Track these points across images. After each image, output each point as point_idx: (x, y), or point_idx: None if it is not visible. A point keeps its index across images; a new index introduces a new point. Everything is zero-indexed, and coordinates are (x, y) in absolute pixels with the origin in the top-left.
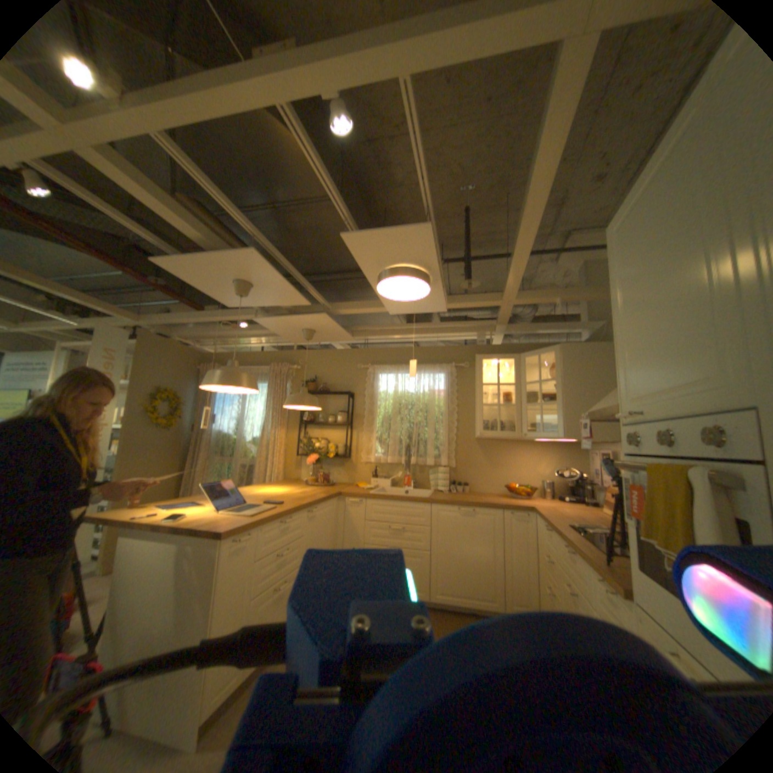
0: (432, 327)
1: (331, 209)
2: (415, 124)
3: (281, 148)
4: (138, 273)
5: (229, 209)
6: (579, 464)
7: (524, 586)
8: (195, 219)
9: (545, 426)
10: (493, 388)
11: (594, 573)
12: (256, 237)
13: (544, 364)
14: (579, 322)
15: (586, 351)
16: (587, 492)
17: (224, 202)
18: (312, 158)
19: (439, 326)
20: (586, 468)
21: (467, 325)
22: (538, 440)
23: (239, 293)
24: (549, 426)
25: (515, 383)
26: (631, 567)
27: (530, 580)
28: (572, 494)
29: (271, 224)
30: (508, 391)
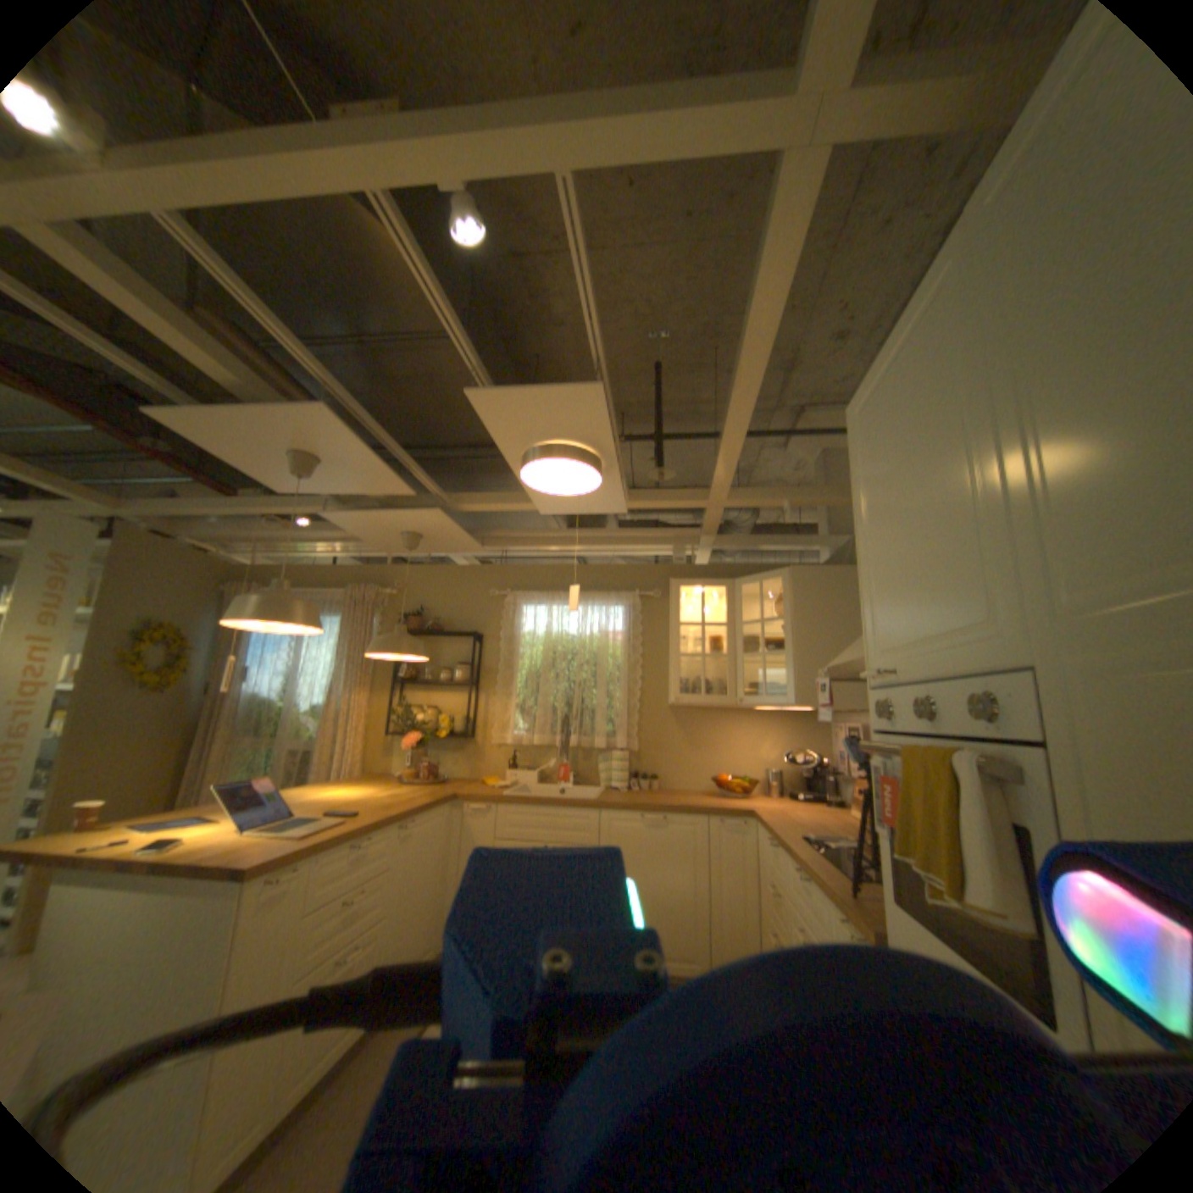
0: (606, 535)
1: (452, 351)
2: (579, 241)
3: (375, 255)
4: (121, 430)
5: (284, 341)
6: (818, 744)
7: (738, 934)
8: (226, 352)
9: (770, 687)
10: (695, 630)
11: (835, 910)
12: (329, 387)
13: (768, 596)
14: (816, 536)
15: (826, 578)
16: (829, 786)
17: (275, 330)
18: (422, 275)
19: (615, 534)
20: (827, 750)
21: (658, 534)
22: (759, 708)
23: (297, 471)
24: (775, 687)
25: (727, 622)
26: (886, 899)
27: (748, 924)
28: (809, 789)
29: (355, 368)
30: (717, 634)
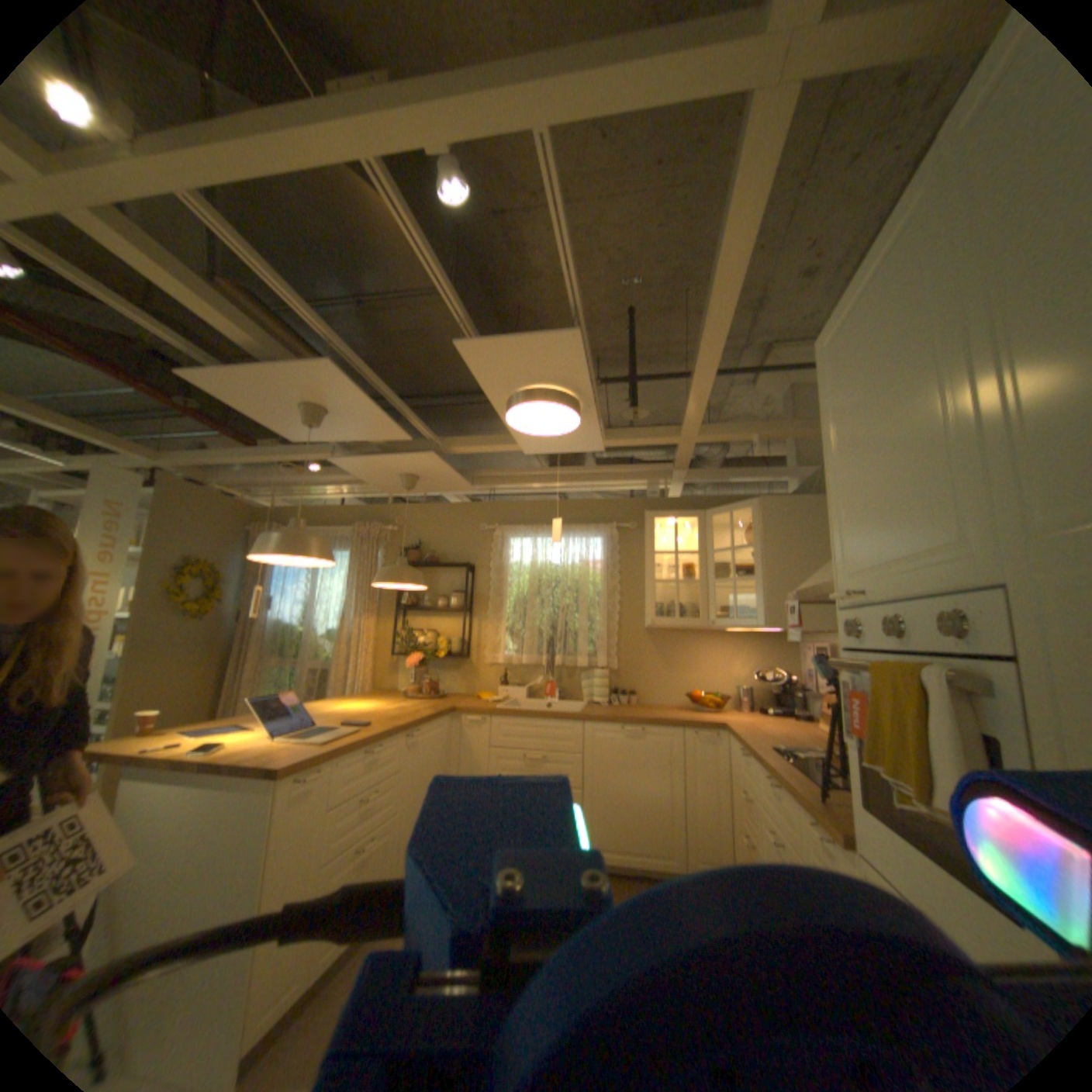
0: (585, 472)
1: (441, 306)
2: (556, 193)
3: (370, 220)
4: (158, 391)
5: (293, 303)
6: (787, 663)
7: (712, 835)
8: (243, 317)
9: (741, 610)
10: (669, 558)
11: (805, 814)
12: (333, 344)
13: (738, 525)
14: (785, 468)
15: (794, 507)
16: (797, 702)
17: (285, 294)
18: (413, 235)
19: (593, 471)
20: (796, 668)
21: (633, 470)
22: (730, 630)
23: (308, 422)
24: (746, 610)
25: (699, 550)
26: (854, 804)
27: (722, 826)
28: (778, 705)
29: (355, 326)
30: (690, 562)
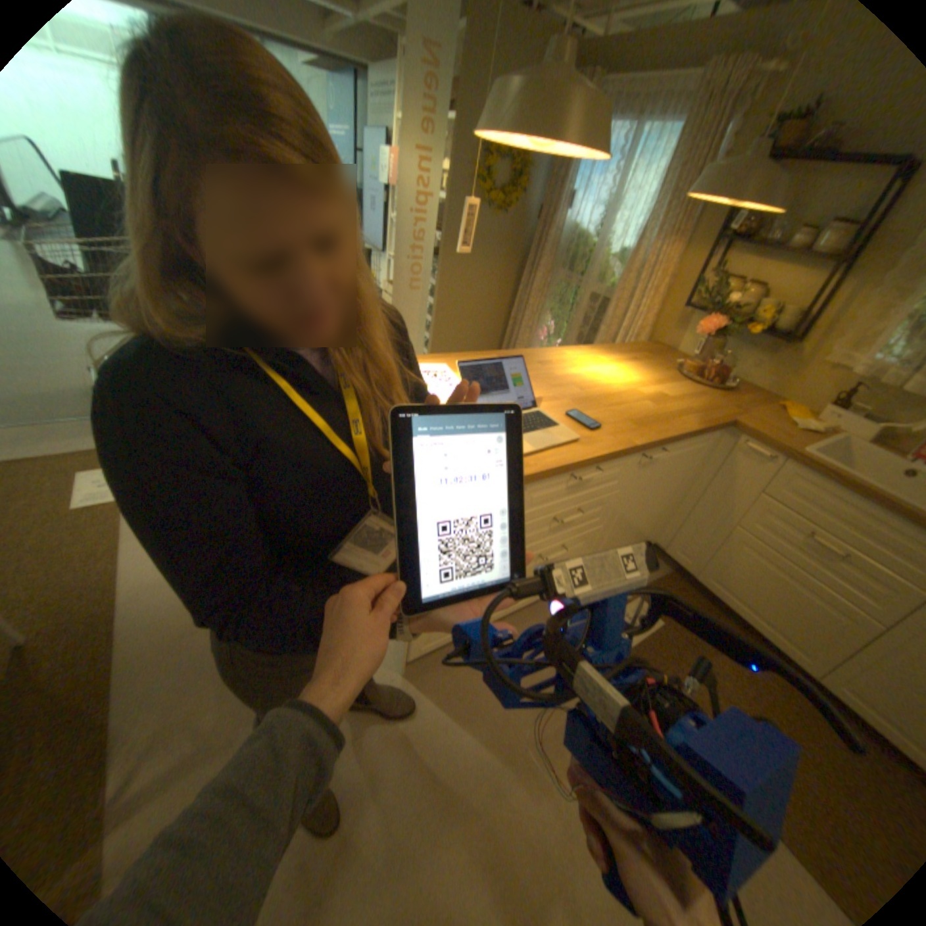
0: None
1: None
2: None
3: None
4: None
5: None
6: None
7: None
8: None
9: None
10: None
11: None
12: None
13: None
14: None
15: None
16: None
17: None
18: None
19: None
20: None
21: None
22: None
23: None
24: None
25: None
26: None
27: None
28: None
29: None
30: None
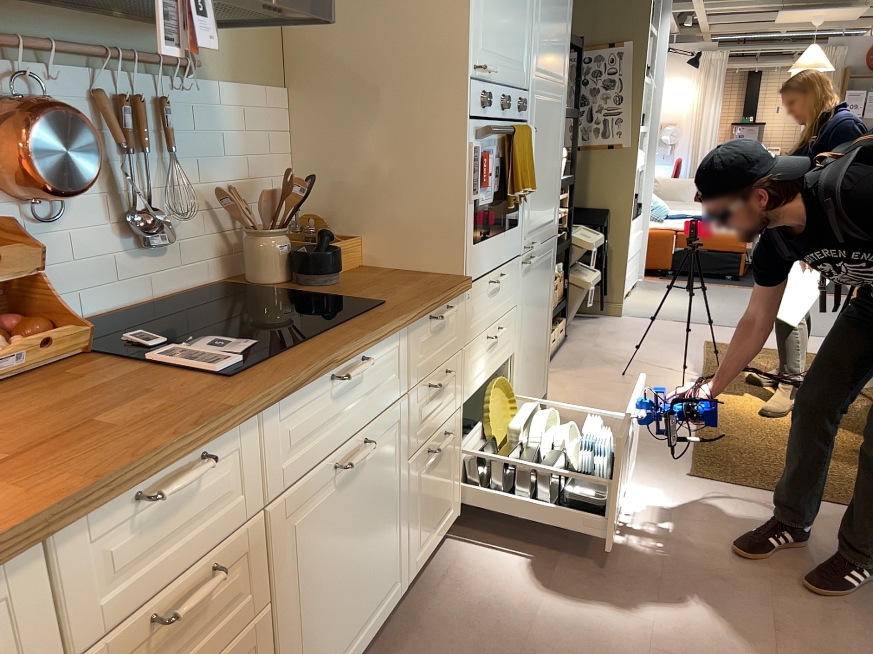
0: None
1: None
2: None
3: None
4: None
5: None
6: None
7: None
8: None
9: None
10: None
11: (417, 324)
12: None
13: None
14: None
15: None
16: None
17: None
18: None
19: None
20: None
21: None
22: None
23: None
24: None
25: None
26: (390, 290)
27: None
28: None
29: None
30: None
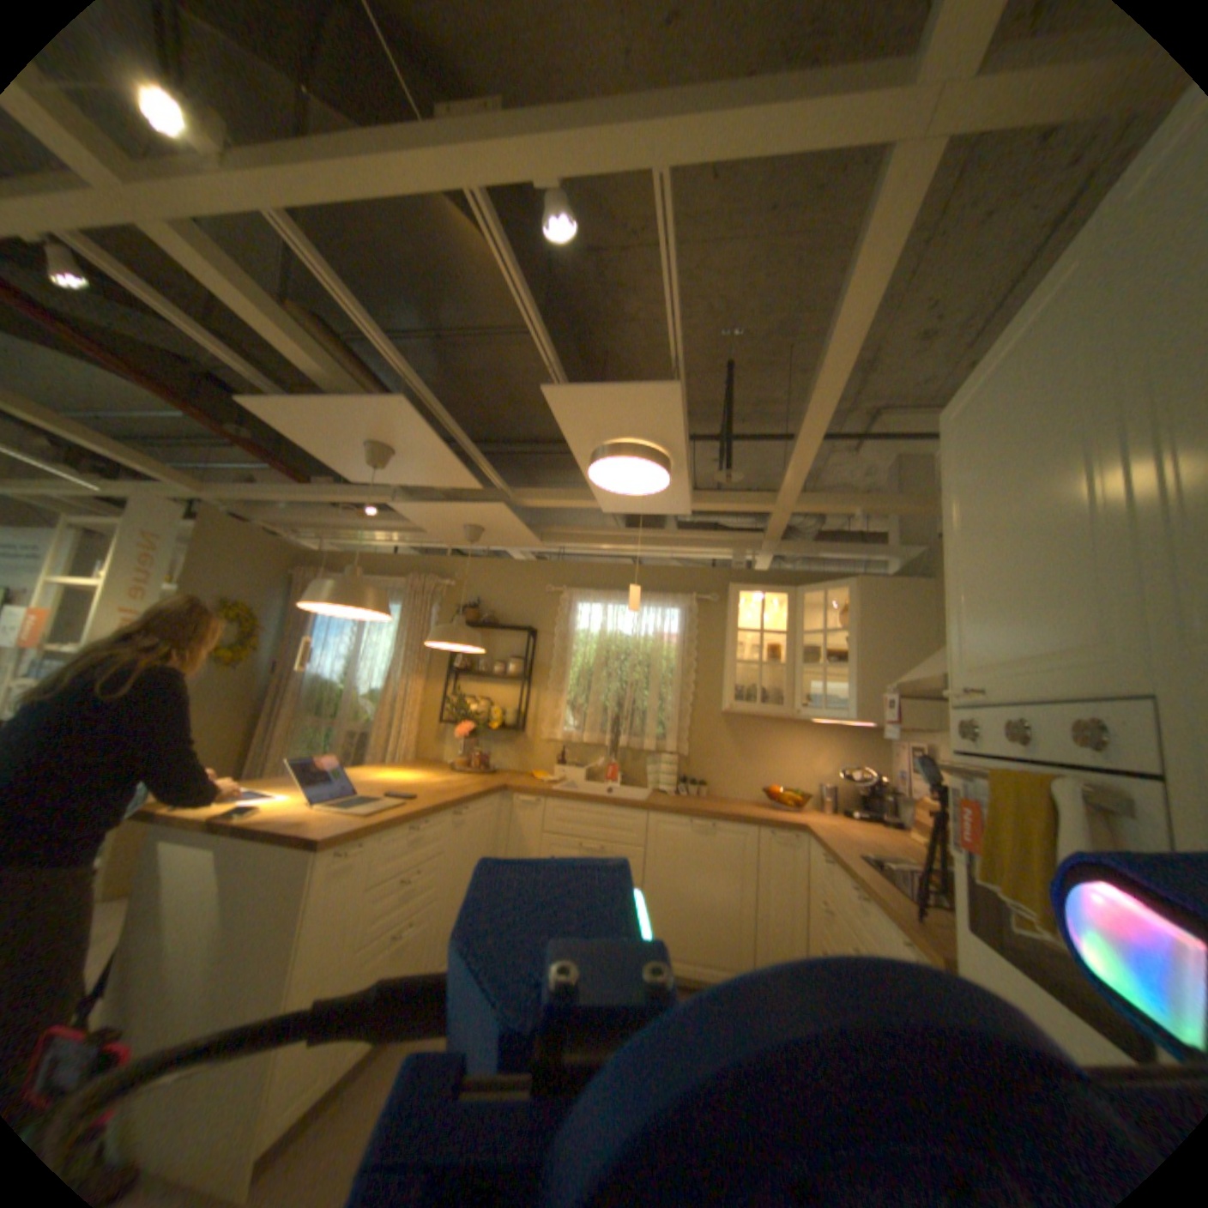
0: (666, 536)
1: (526, 347)
2: (670, 238)
3: (460, 251)
4: (210, 418)
5: (372, 336)
6: (877, 762)
7: (785, 949)
8: (315, 346)
9: (830, 700)
10: (753, 637)
11: (898, 933)
12: (409, 381)
13: (832, 606)
14: (887, 546)
15: (897, 590)
16: (887, 807)
17: (365, 325)
18: (510, 272)
19: (676, 536)
20: (887, 769)
21: (720, 538)
22: (817, 721)
23: (373, 463)
24: (835, 700)
25: (787, 631)
26: (955, 926)
27: (796, 940)
28: (865, 808)
29: (431, 362)
30: (776, 643)
